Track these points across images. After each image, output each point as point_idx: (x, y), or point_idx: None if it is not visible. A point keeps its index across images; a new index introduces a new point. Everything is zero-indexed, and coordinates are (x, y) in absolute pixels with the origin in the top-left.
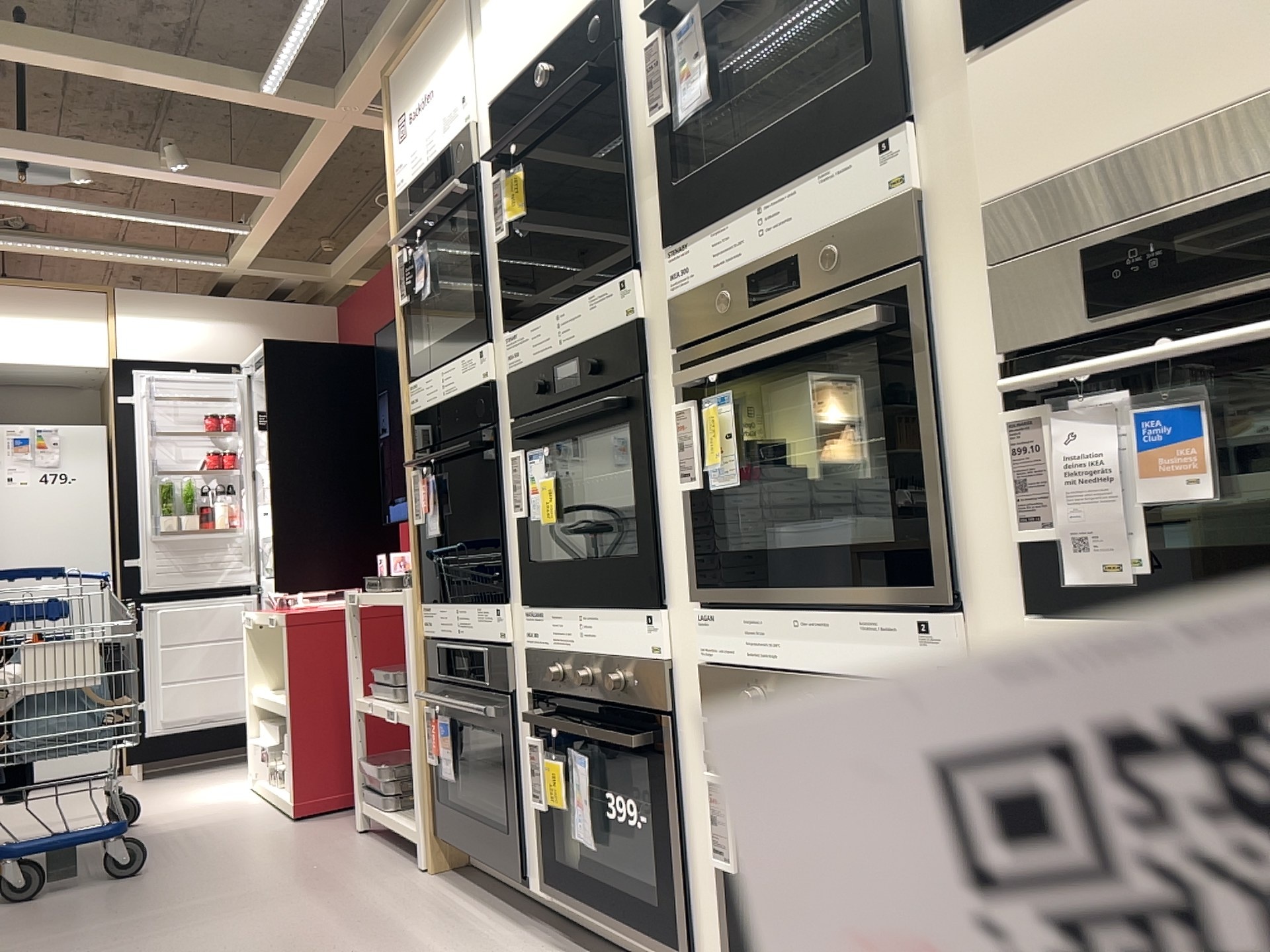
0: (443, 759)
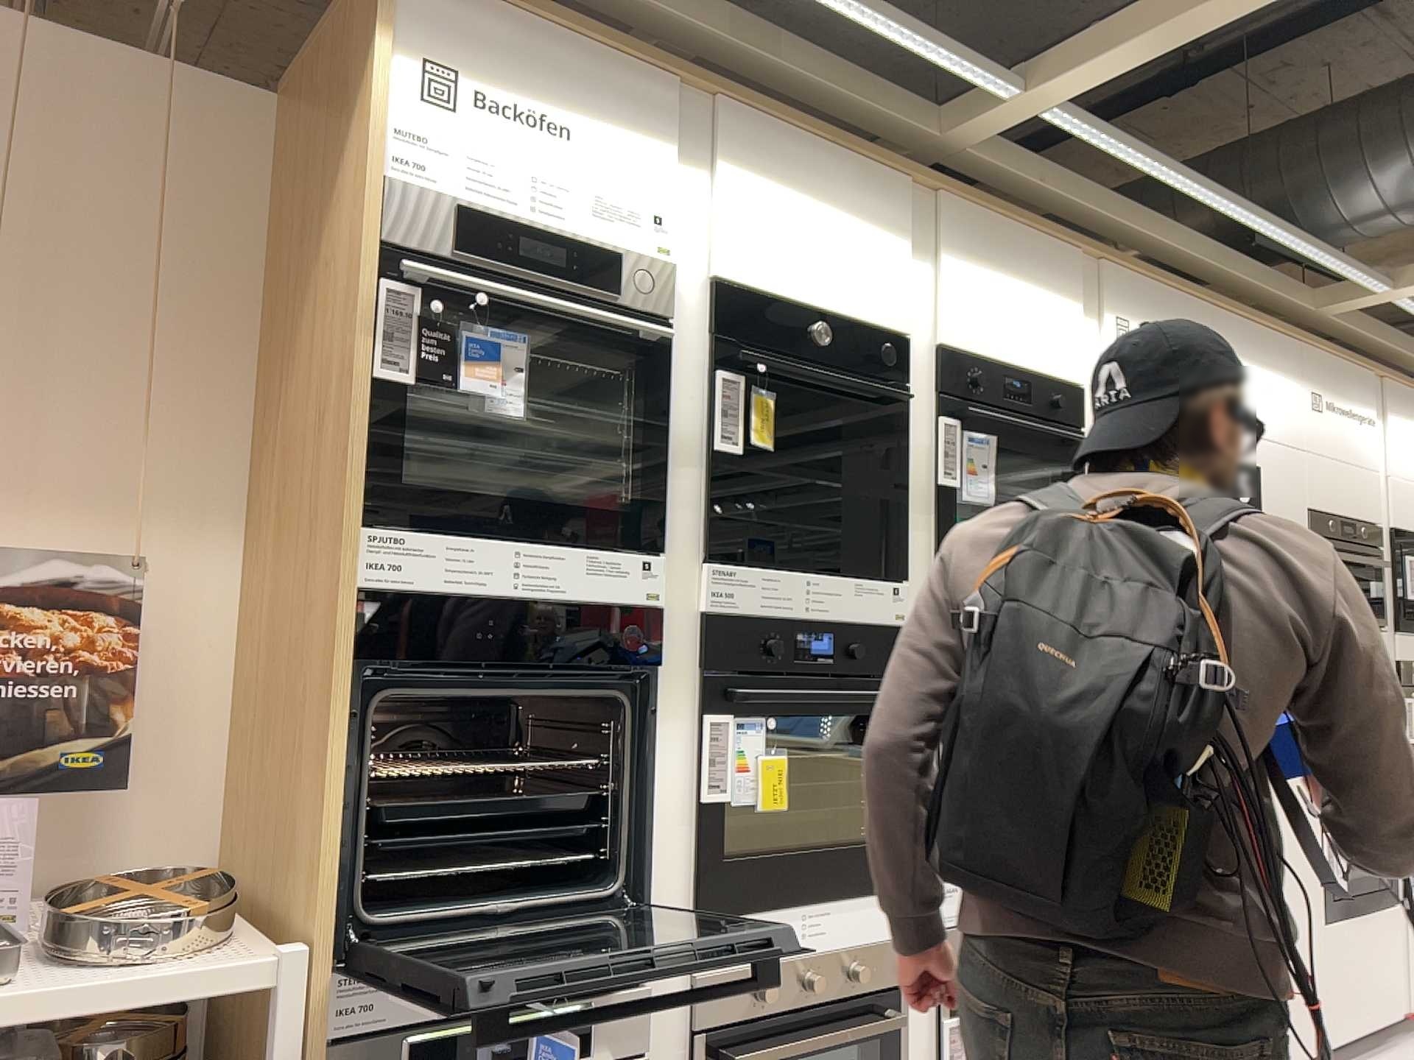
0: None
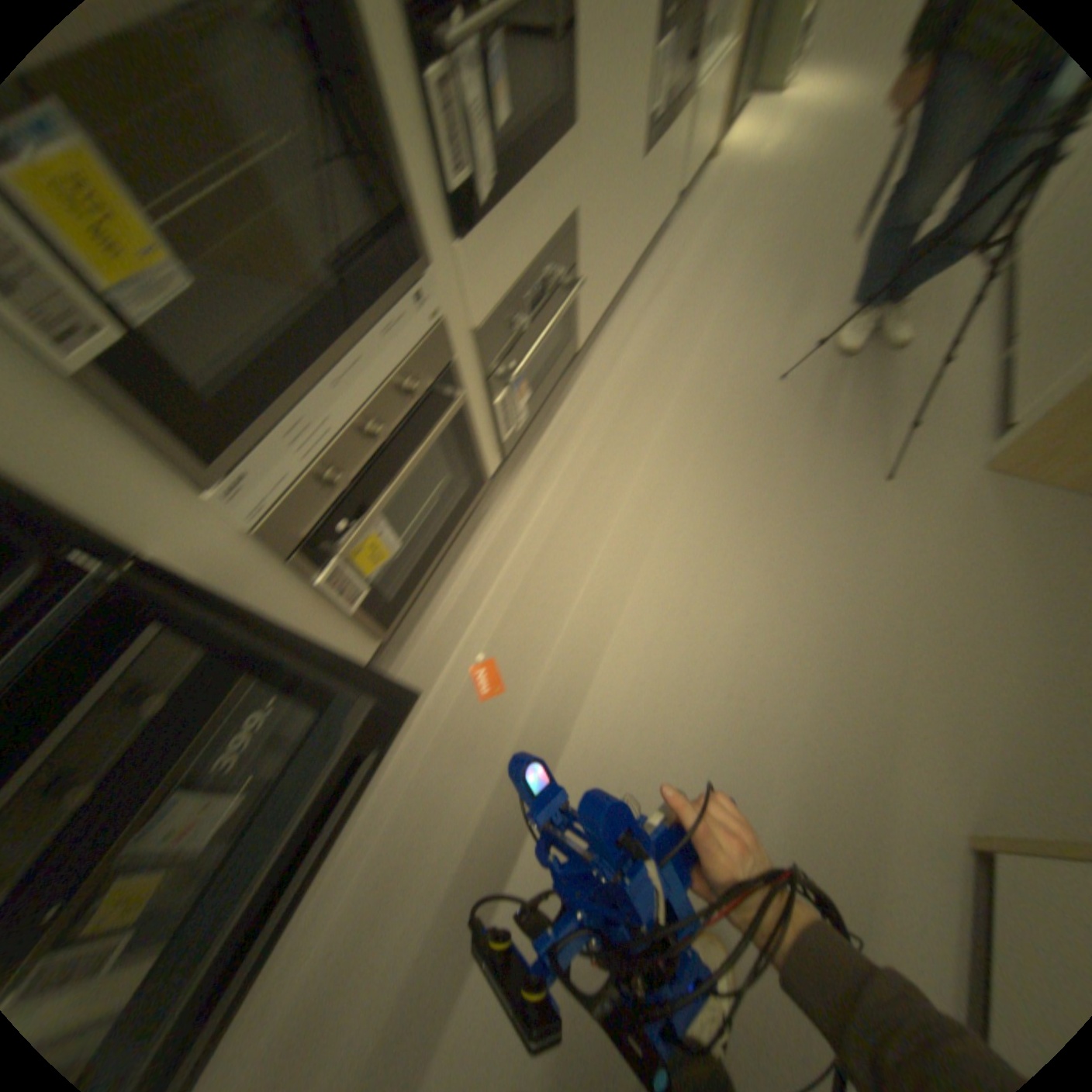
0: None
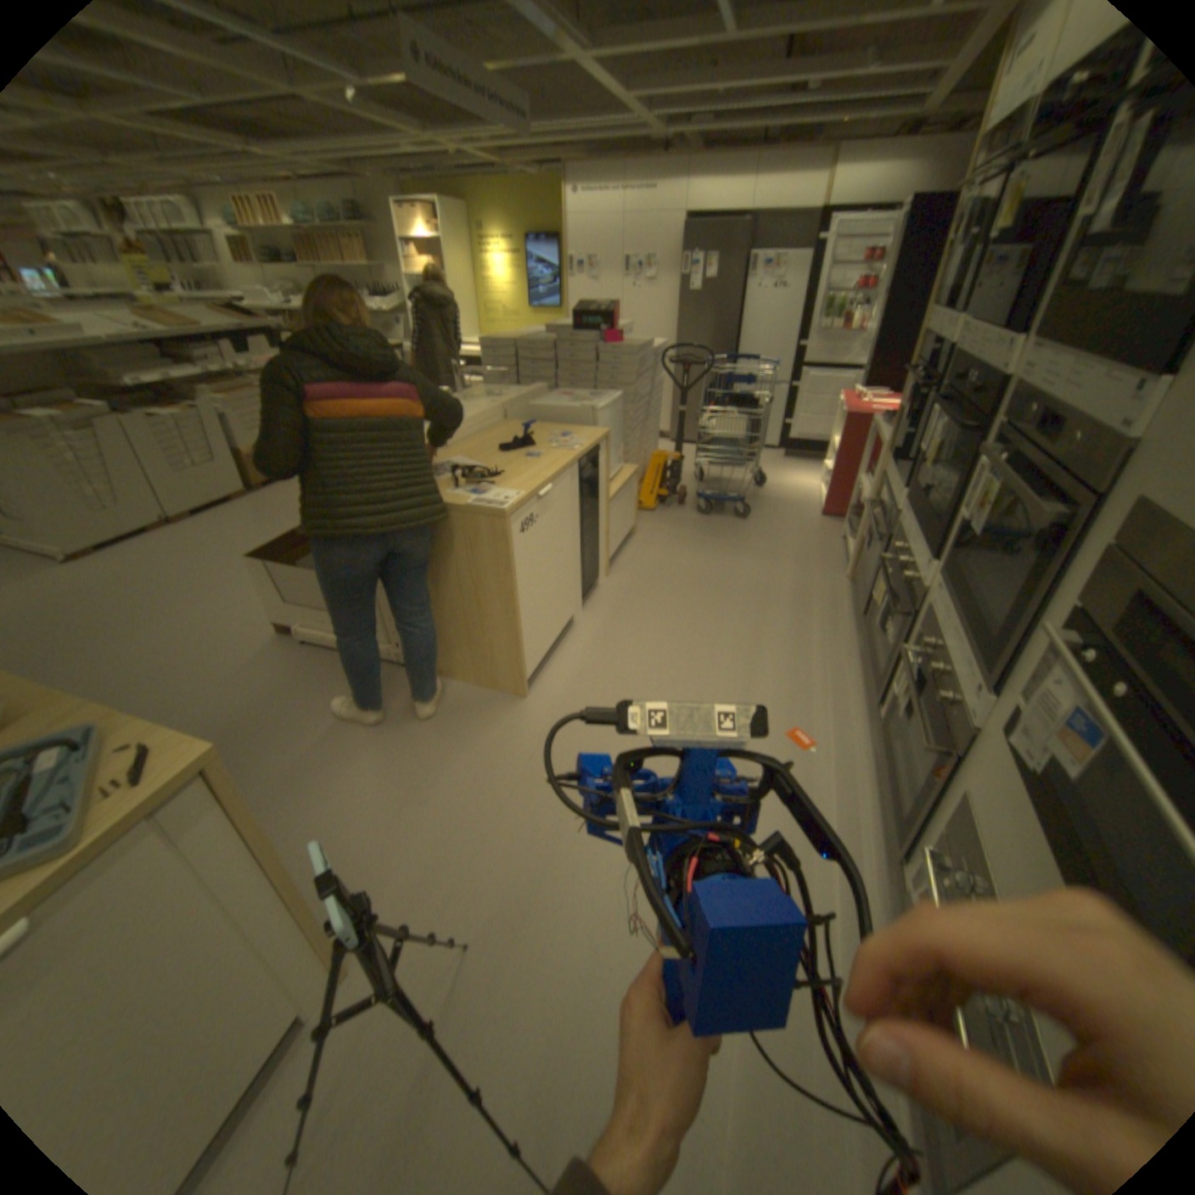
0: (867, 540)
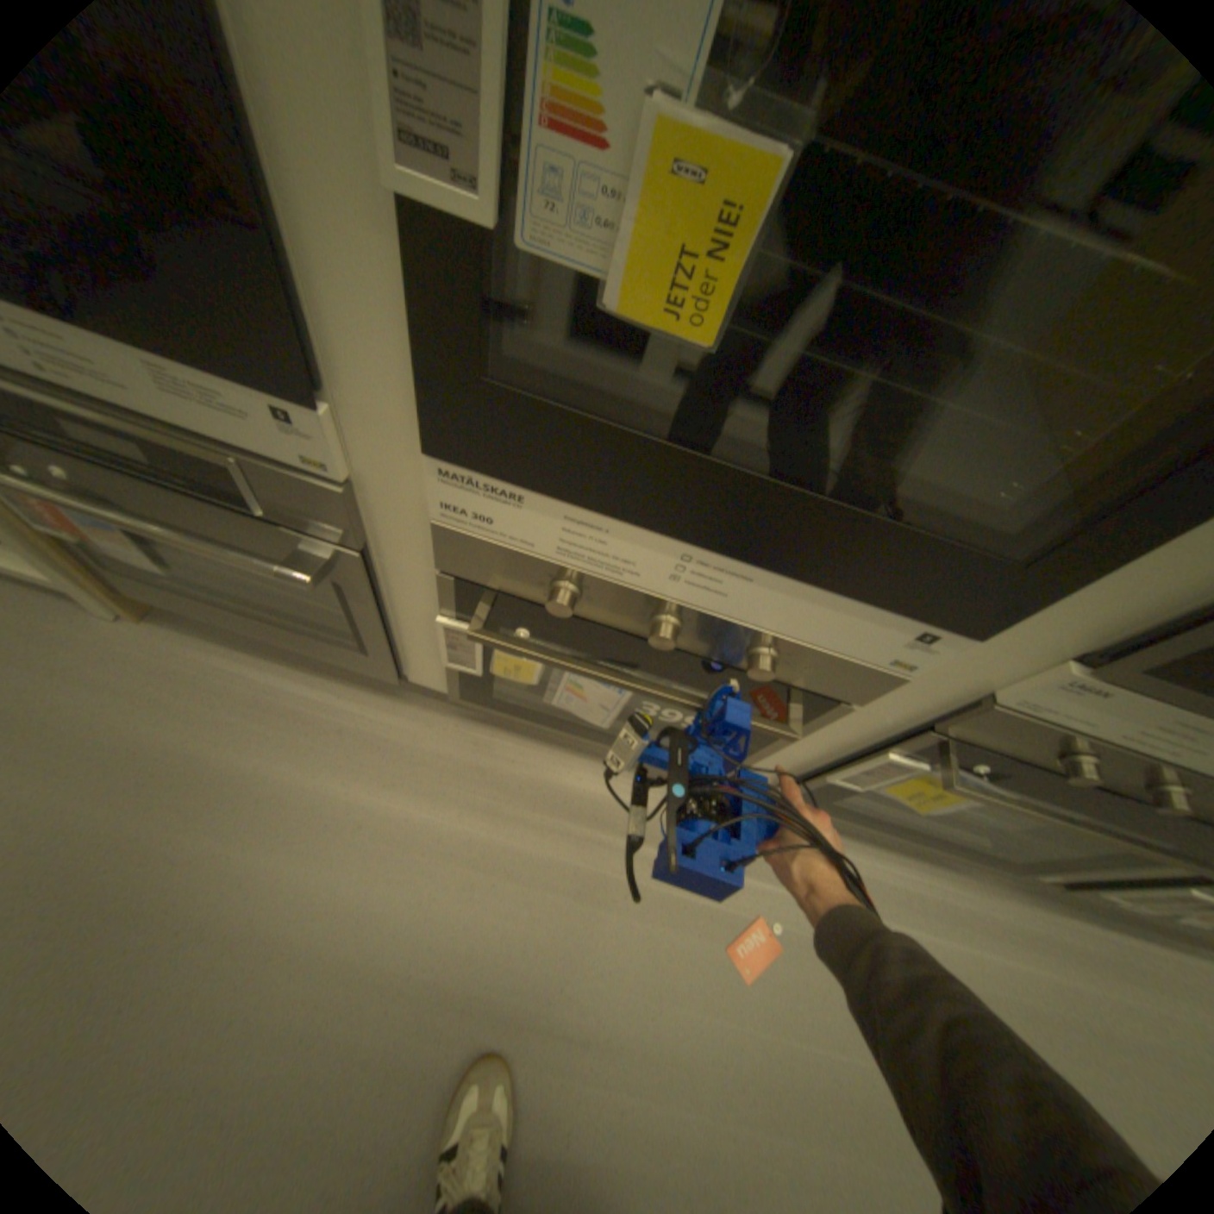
0: (108, 543)
